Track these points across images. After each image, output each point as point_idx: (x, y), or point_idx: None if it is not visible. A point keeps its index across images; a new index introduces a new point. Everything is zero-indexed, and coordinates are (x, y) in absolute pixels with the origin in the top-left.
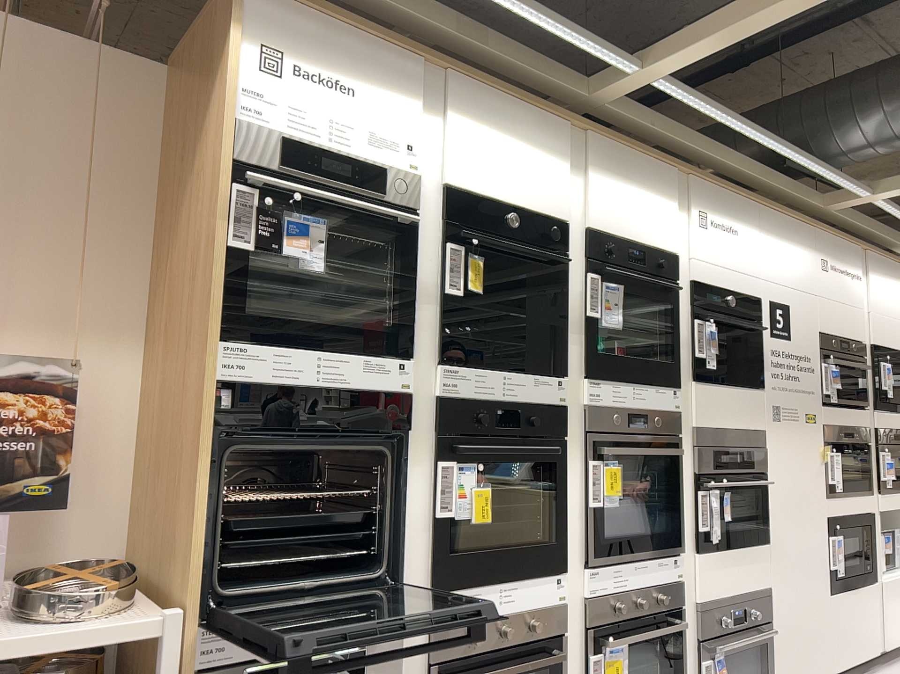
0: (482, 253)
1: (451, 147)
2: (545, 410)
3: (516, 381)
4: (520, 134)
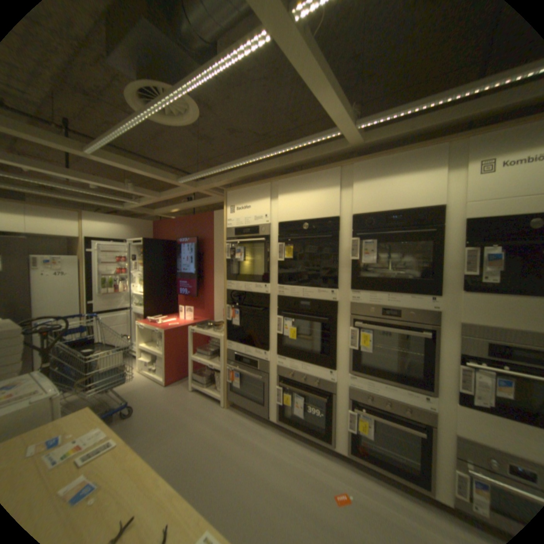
0: (294, 242)
1: (279, 206)
2: (326, 305)
3: (309, 292)
4: (311, 183)
